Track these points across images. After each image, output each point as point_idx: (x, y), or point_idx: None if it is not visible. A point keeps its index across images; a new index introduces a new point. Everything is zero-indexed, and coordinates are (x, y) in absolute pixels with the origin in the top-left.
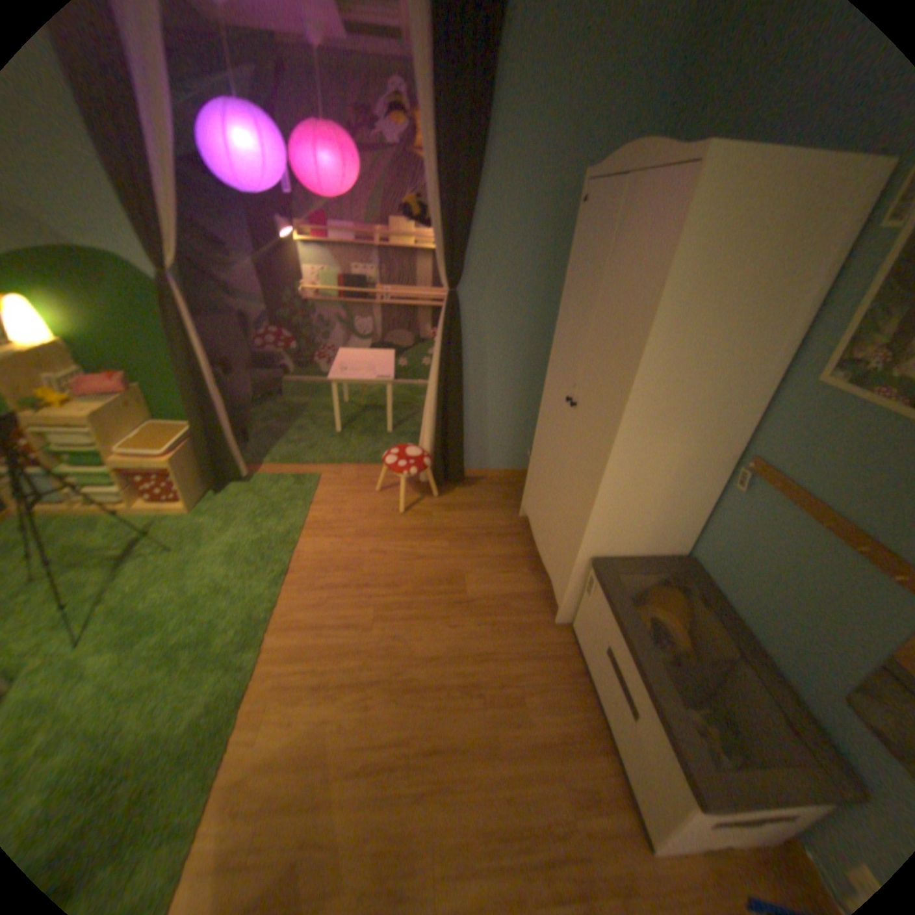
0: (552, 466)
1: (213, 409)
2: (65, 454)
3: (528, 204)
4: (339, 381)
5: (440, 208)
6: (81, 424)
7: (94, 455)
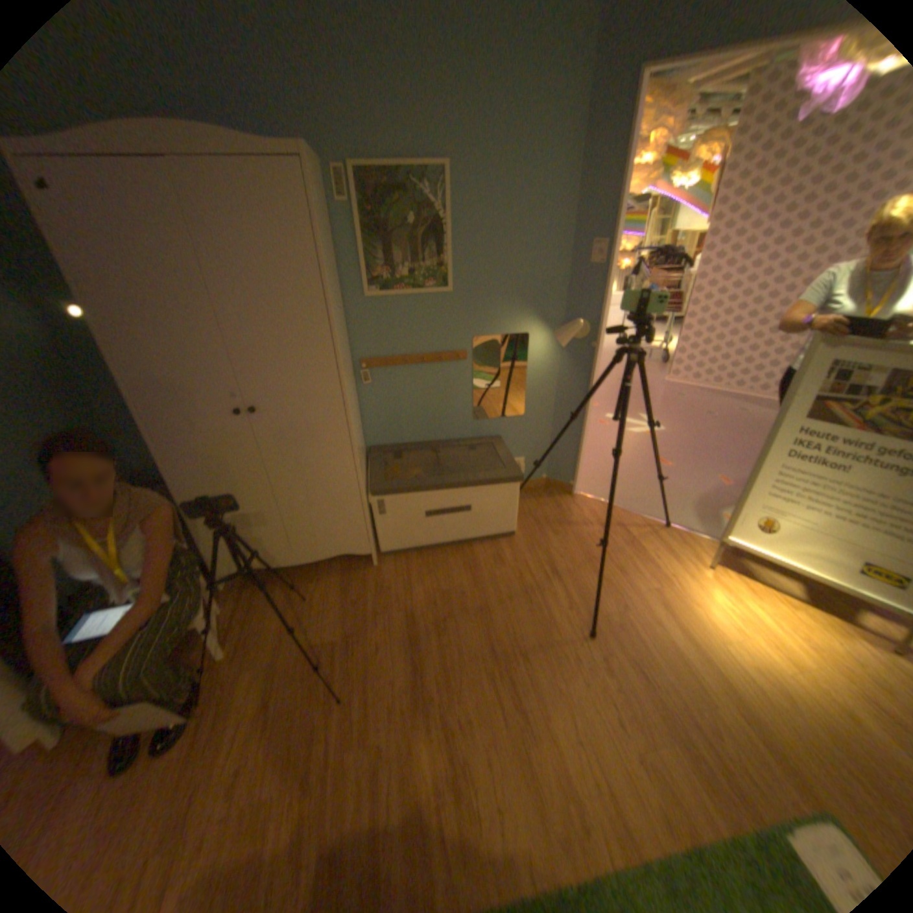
0: (252, 486)
1: None
2: None
3: None
4: None
5: None
6: None
7: None
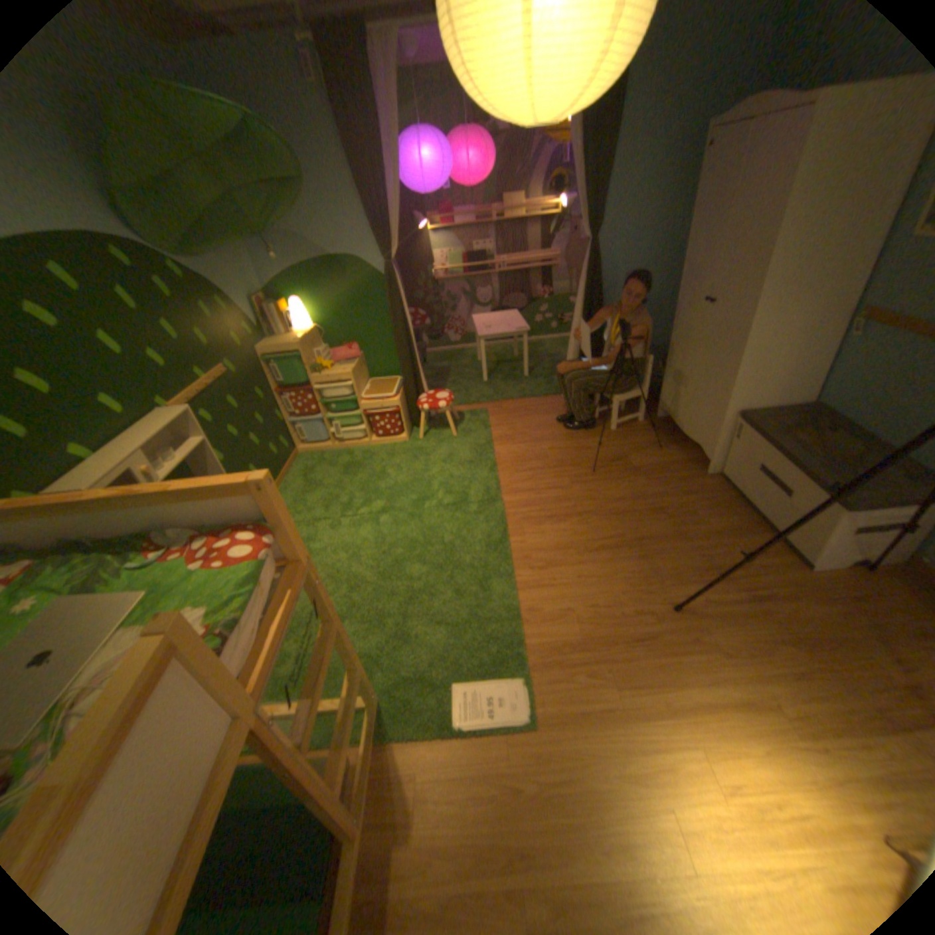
0: (691, 358)
1: (415, 362)
2: (334, 402)
3: (651, 157)
4: (486, 336)
5: (583, 175)
6: (346, 378)
7: (352, 400)
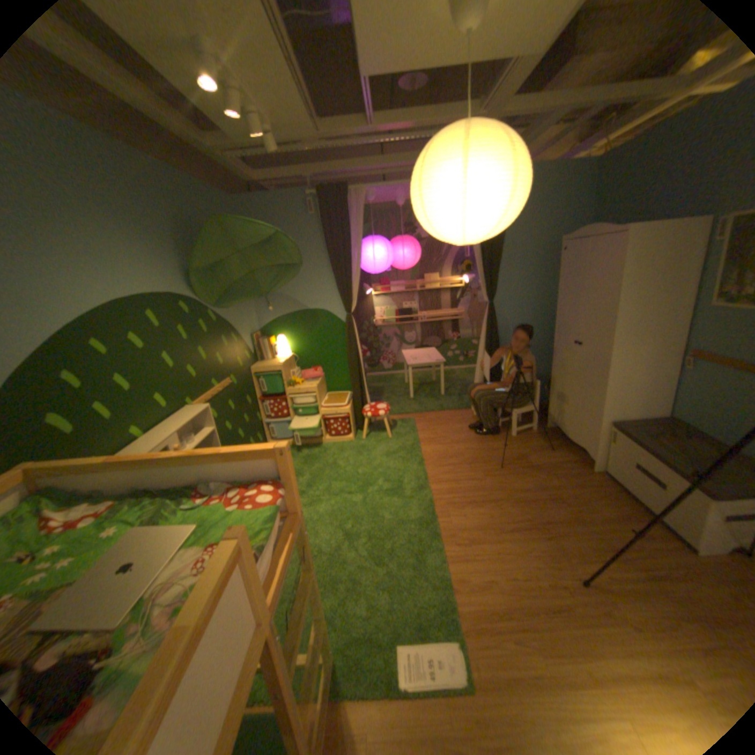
0: (569, 383)
1: (362, 382)
2: (301, 408)
3: (525, 255)
4: (413, 365)
5: (481, 265)
6: (312, 391)
7: (315, 407)
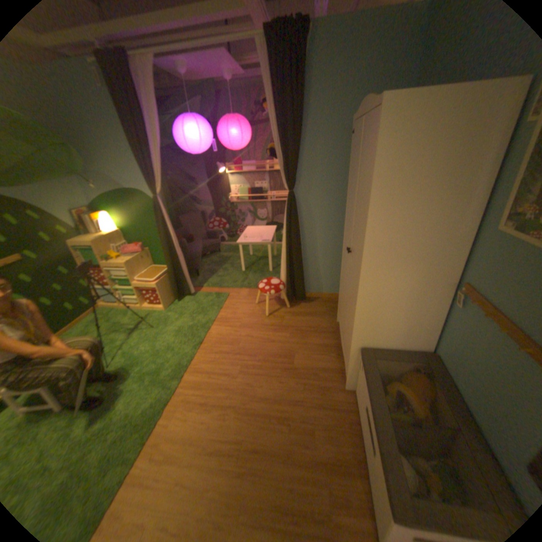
0: (345, 290)
1: (177, 259)
2: (116, 280)
3: (332, 138)
4: (242, 243)
5: (281, 149)
6: (122, 266)
7: (127, 281)
